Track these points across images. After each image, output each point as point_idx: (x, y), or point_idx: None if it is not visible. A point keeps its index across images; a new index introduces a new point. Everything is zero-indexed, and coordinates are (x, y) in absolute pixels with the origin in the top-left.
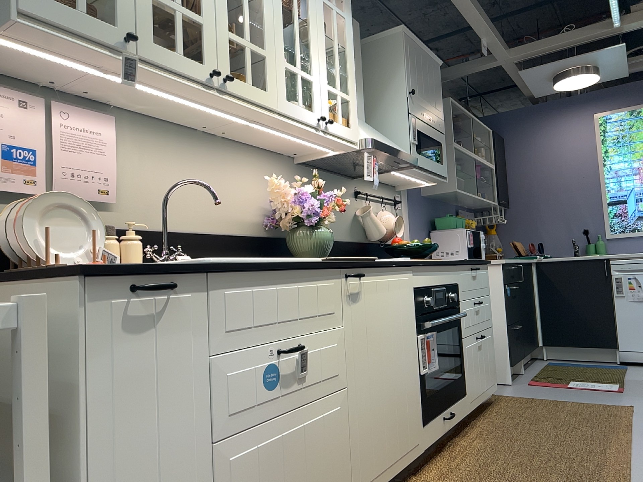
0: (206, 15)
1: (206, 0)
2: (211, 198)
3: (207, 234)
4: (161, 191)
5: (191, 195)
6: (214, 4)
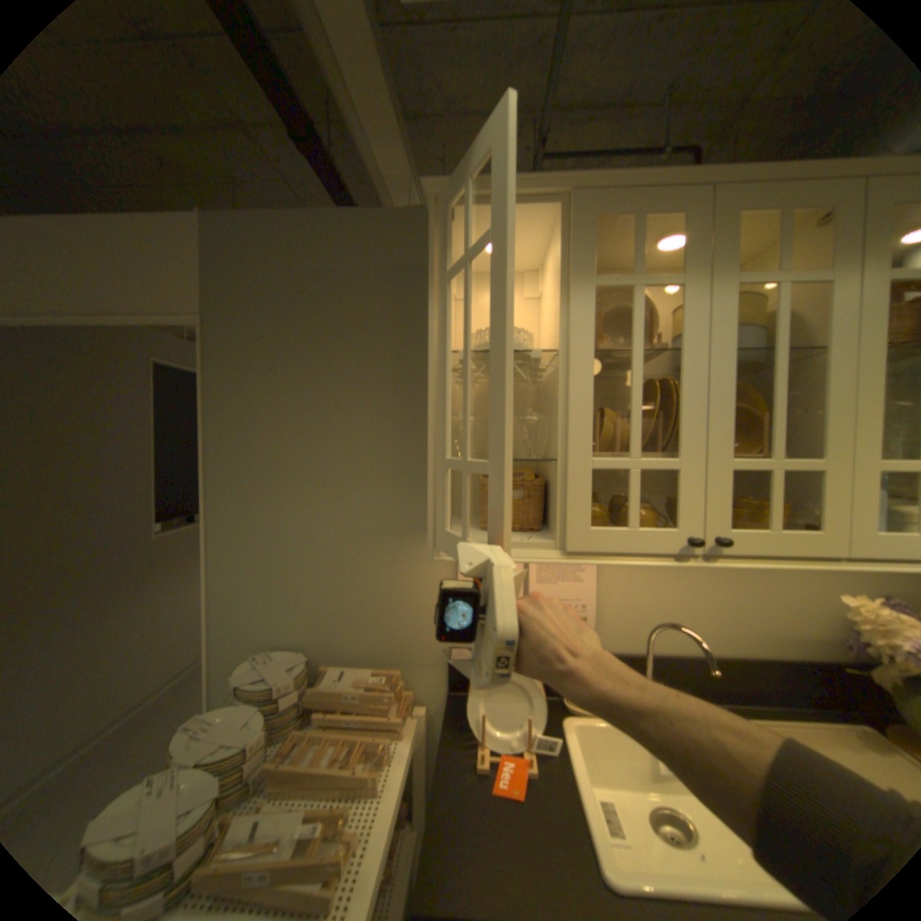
0: (688, 451)
1: (689, 428)
2: (738, 610)
3: (726, 659)
4: (657, 607)
5: (703, 609)
6: (705, 428)
